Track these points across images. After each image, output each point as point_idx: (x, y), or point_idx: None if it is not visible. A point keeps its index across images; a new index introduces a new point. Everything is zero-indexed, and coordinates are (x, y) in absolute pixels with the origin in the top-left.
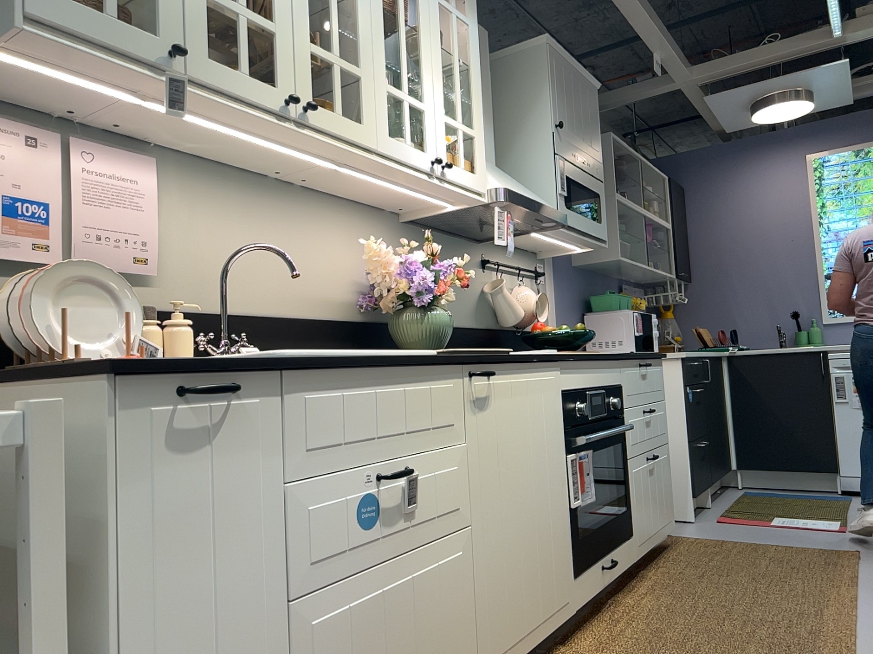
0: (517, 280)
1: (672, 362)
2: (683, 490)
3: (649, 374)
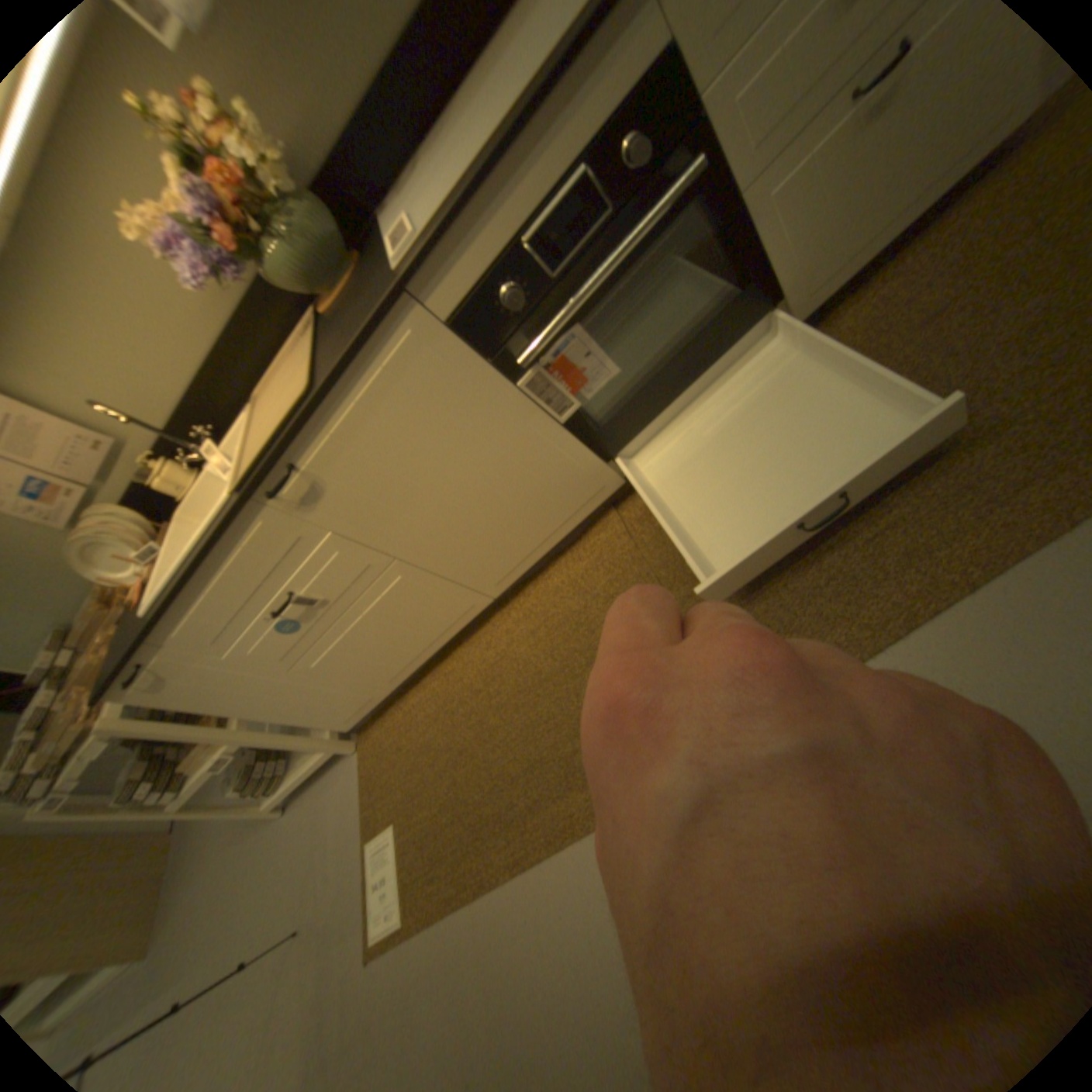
0: None
1: None
2: None
3: None
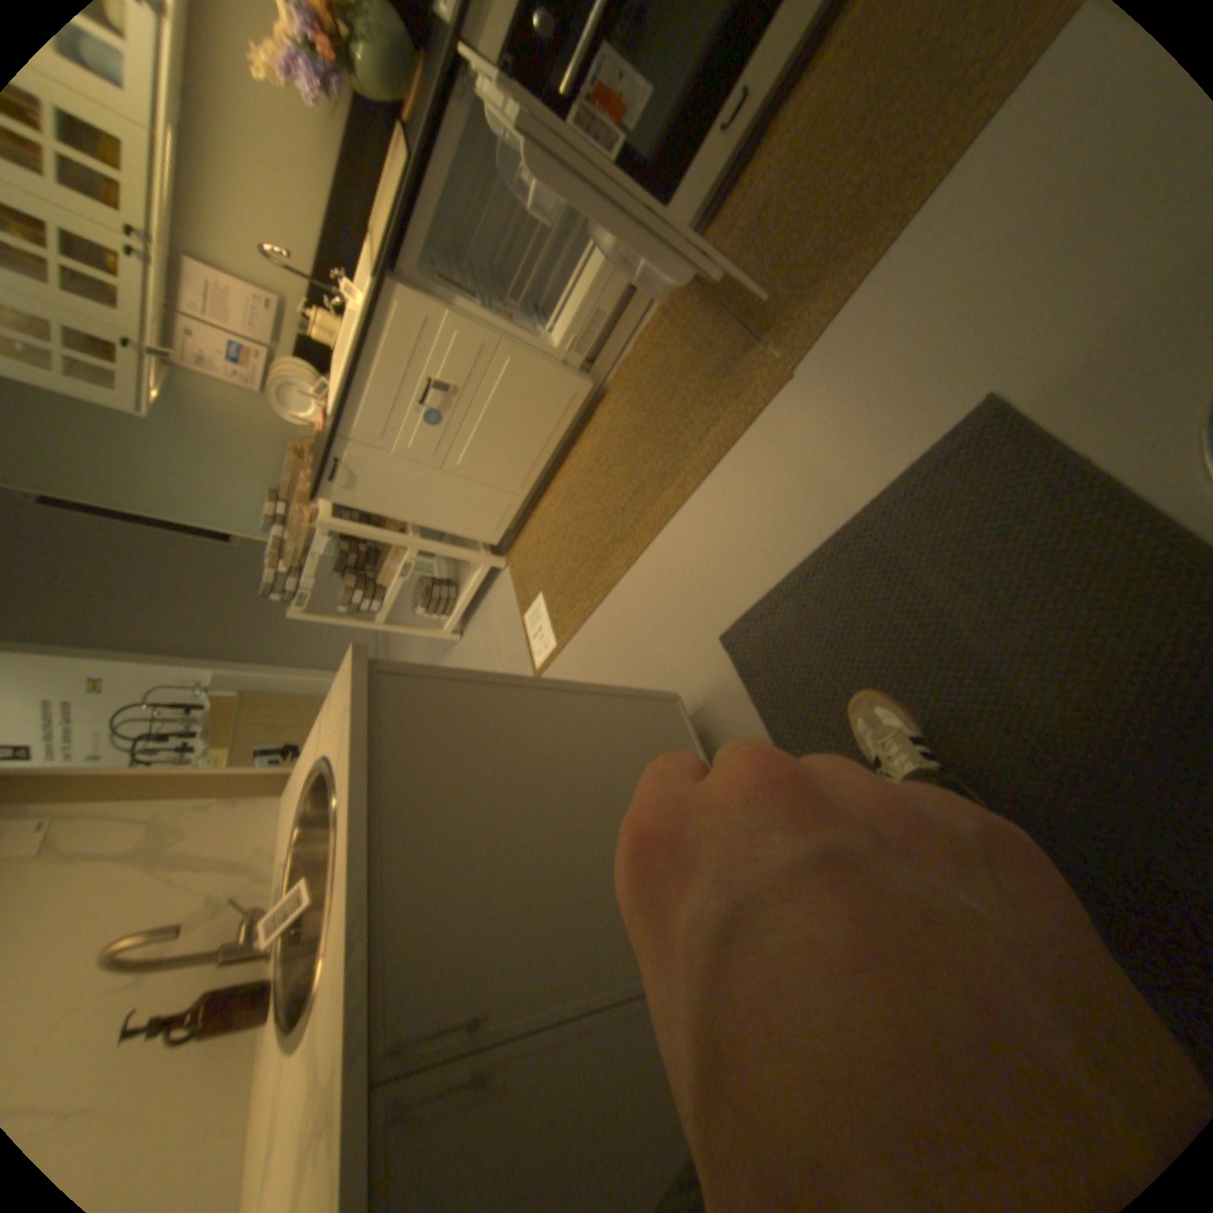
0: None
1: None
2: None
3: None
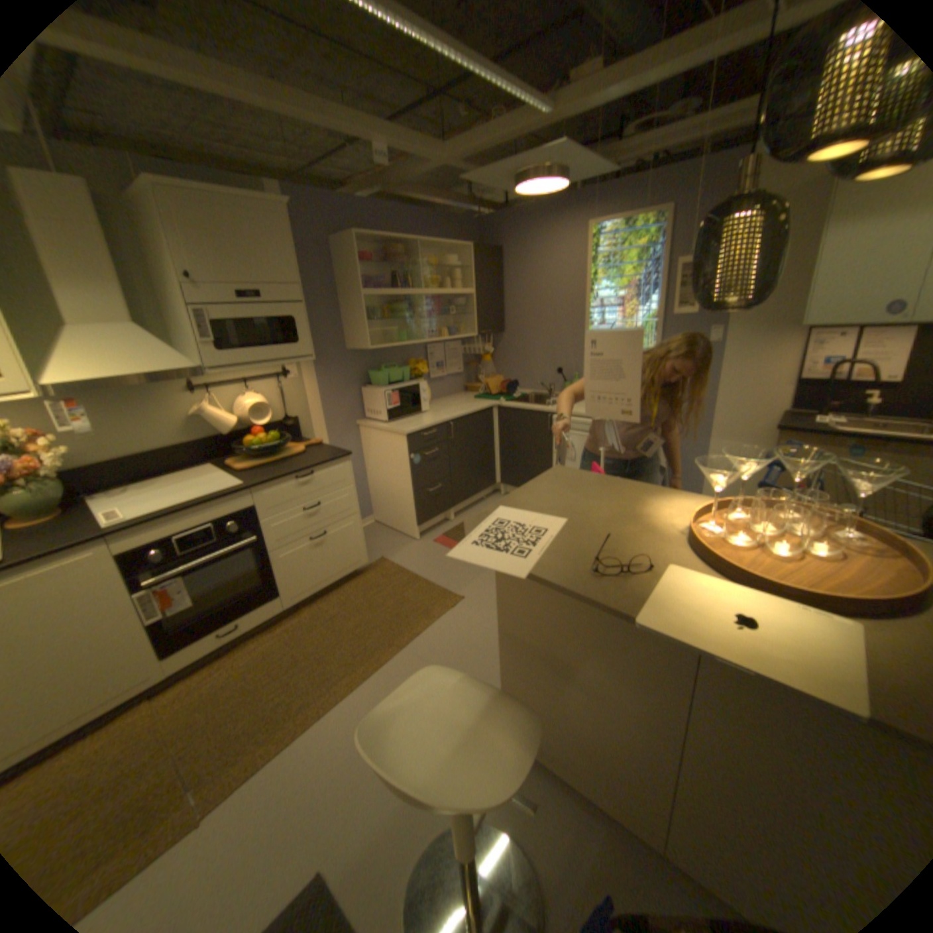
0: (246, 387)
1: (401, 436)
2: (412, 521)
3: (315, 478)
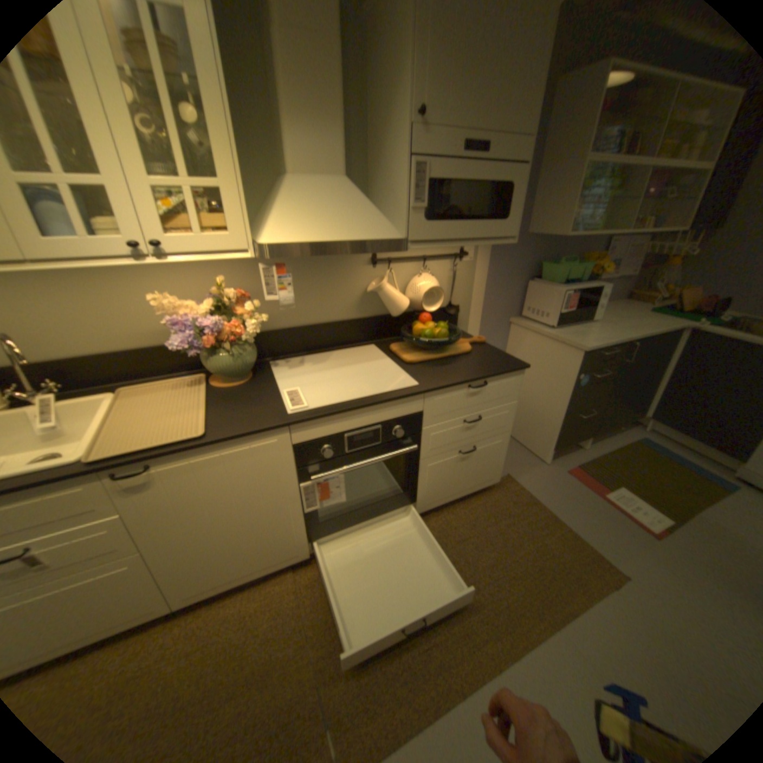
0: (422, 266)
1: (576, 350)
2: (548, 443)
3: (485, 389)
